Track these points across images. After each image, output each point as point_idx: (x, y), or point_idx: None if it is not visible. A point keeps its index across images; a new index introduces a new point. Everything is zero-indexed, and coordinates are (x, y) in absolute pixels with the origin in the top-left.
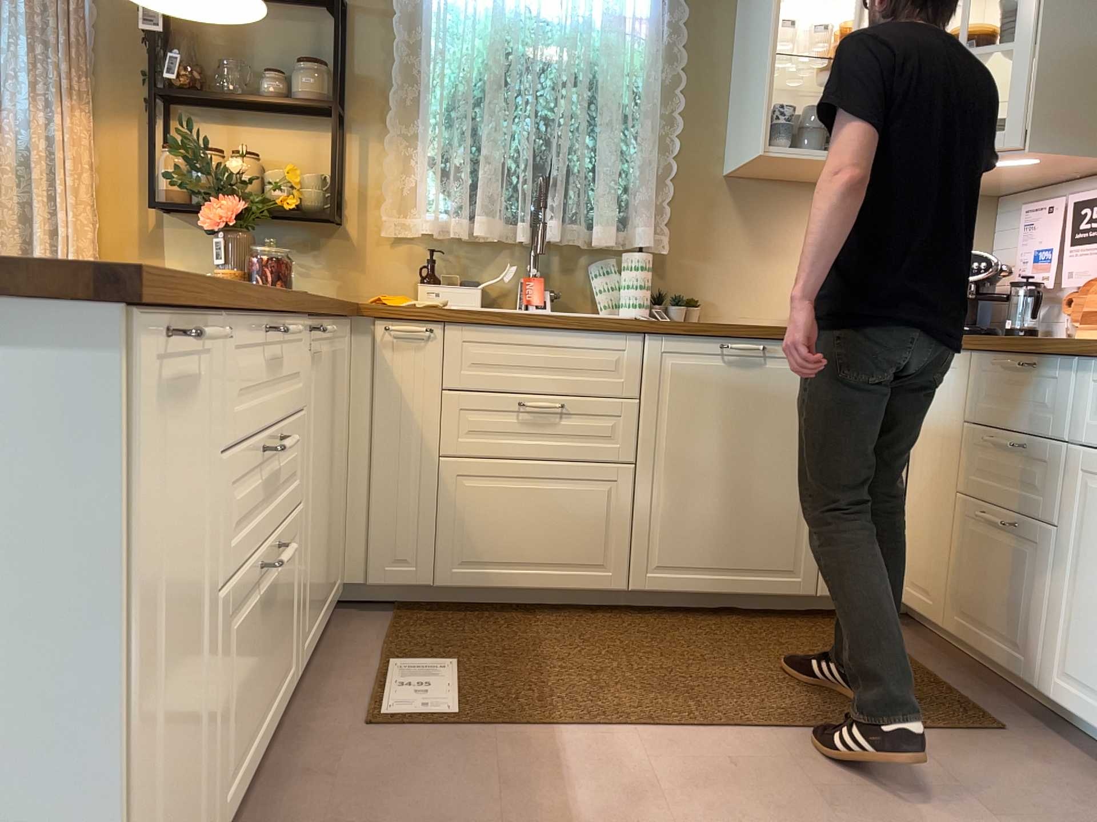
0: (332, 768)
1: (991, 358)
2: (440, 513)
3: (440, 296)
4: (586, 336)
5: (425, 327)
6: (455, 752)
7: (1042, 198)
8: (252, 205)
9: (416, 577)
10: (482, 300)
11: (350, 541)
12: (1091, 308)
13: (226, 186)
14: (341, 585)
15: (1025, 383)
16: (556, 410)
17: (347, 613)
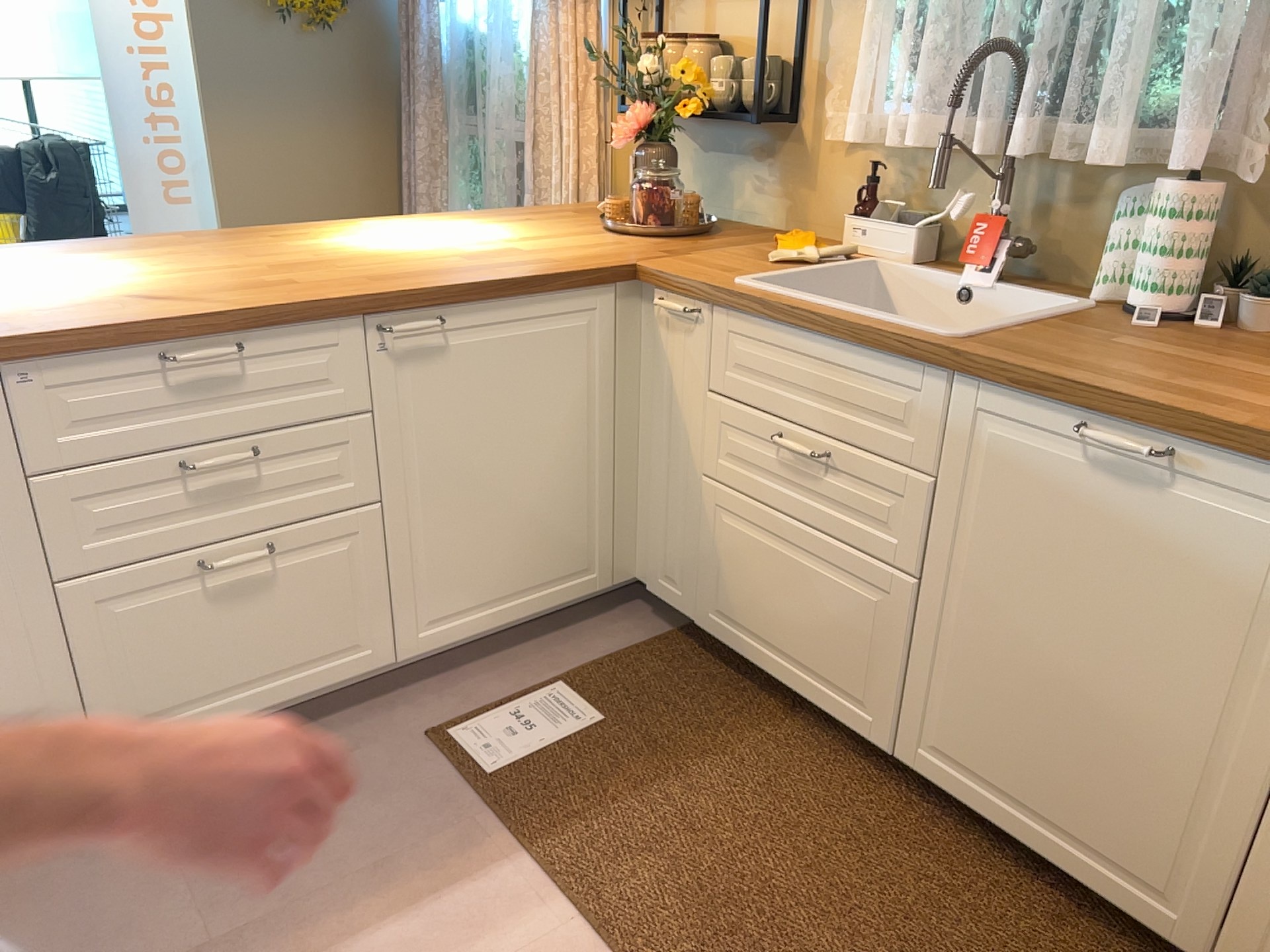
0: (348, 752)
1: None
2: (701, 542)
3: (864, 238)
4: (868, 357)
5: (695, 304)
6: (425, 807)
7: None
8: (657, 115)
9: (682, 604)
10: (922, 247)
11: (638, 536)
12: None
13: (638, 92)
14: (625, 579)
15: None
16: (818, 459)
17: (639, 609)
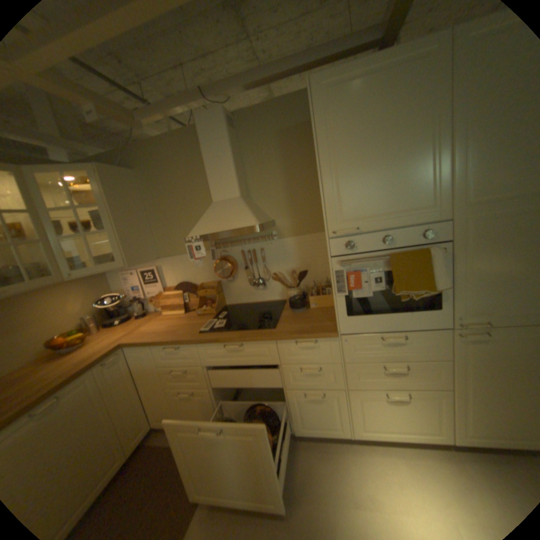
0: None
1: (158, 348)
2: None
3: None
4: None
5: None
6: None
7: (122, 269)
8: None
9: None
10: None
11: None
12: (162, 305)
13: None
14: None
15: (177, 353)
16: None
17: None
